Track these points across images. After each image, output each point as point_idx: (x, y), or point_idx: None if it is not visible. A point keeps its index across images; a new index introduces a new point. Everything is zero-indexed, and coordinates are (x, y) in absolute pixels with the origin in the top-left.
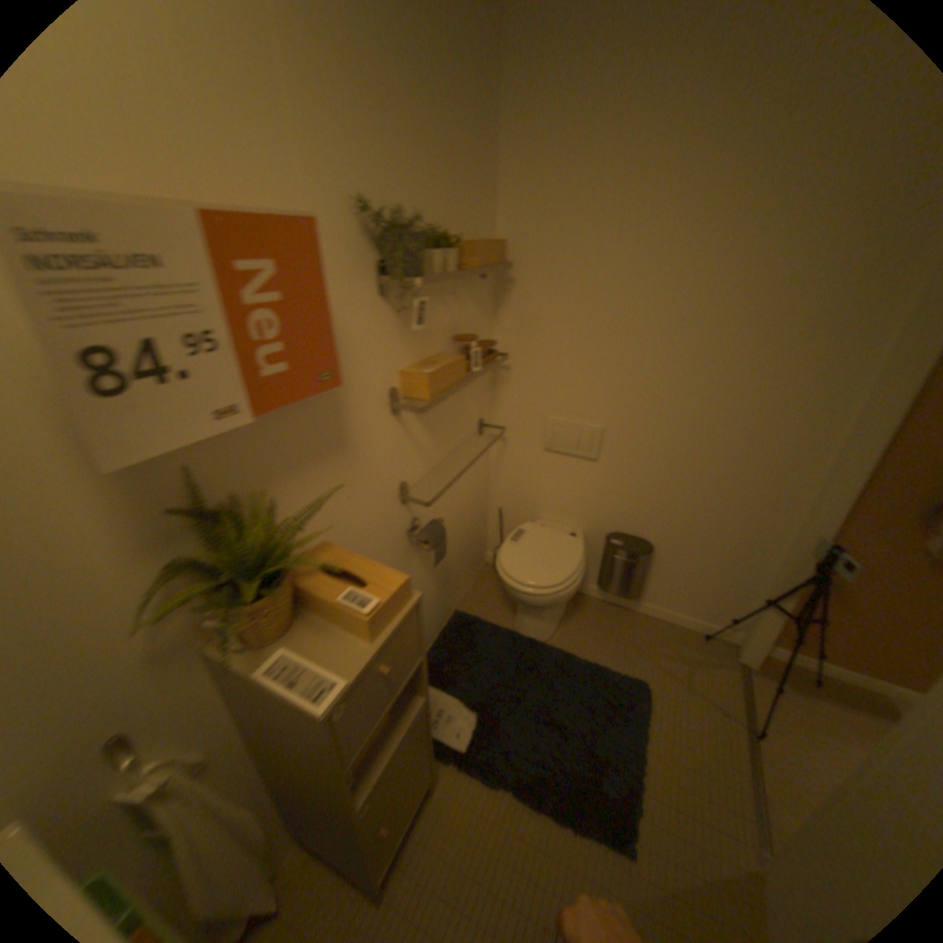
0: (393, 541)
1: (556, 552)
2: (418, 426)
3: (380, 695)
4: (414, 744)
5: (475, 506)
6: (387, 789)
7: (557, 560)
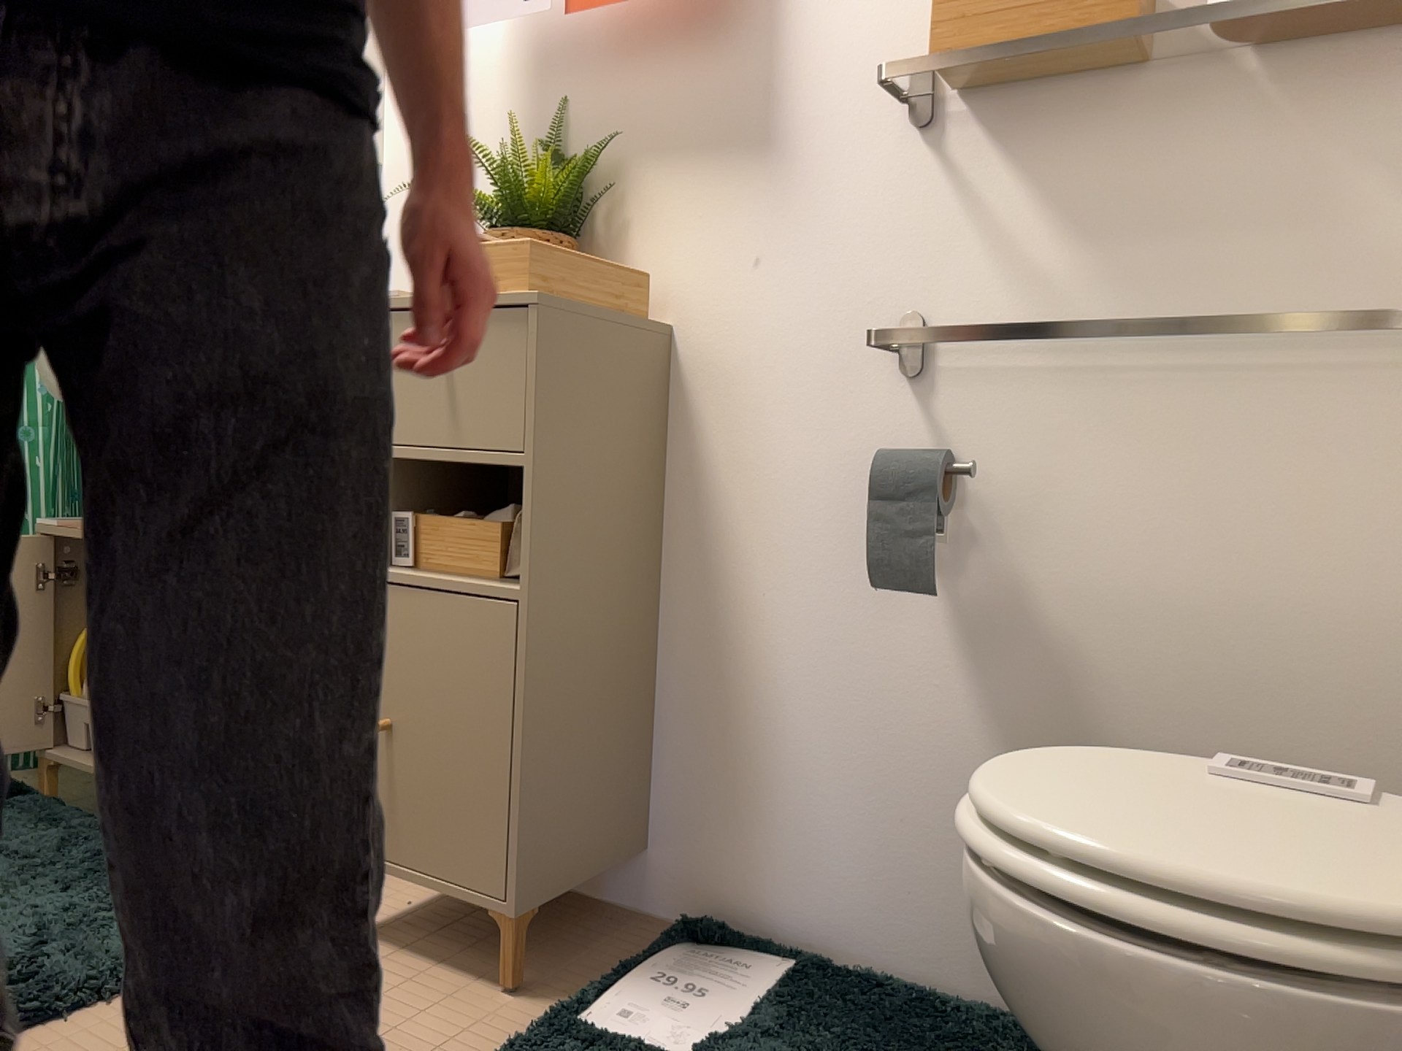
0: (852, 455)
1: (1260, 841)
2: (1008, 187)
3: (435, 402)
4: (477, 663)
5: (1397, 705)
6: (414, 652)
7: (1192, 836)
